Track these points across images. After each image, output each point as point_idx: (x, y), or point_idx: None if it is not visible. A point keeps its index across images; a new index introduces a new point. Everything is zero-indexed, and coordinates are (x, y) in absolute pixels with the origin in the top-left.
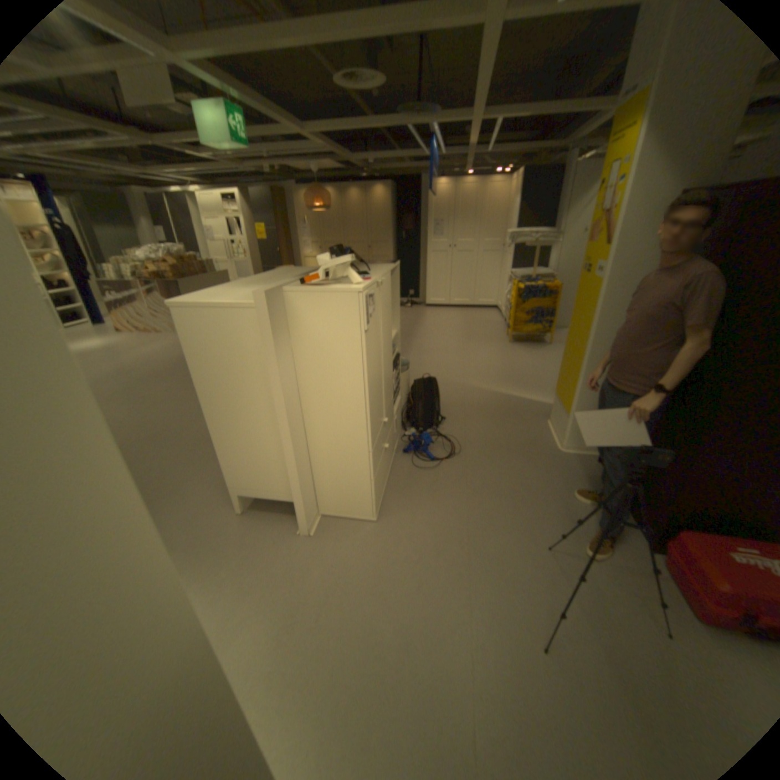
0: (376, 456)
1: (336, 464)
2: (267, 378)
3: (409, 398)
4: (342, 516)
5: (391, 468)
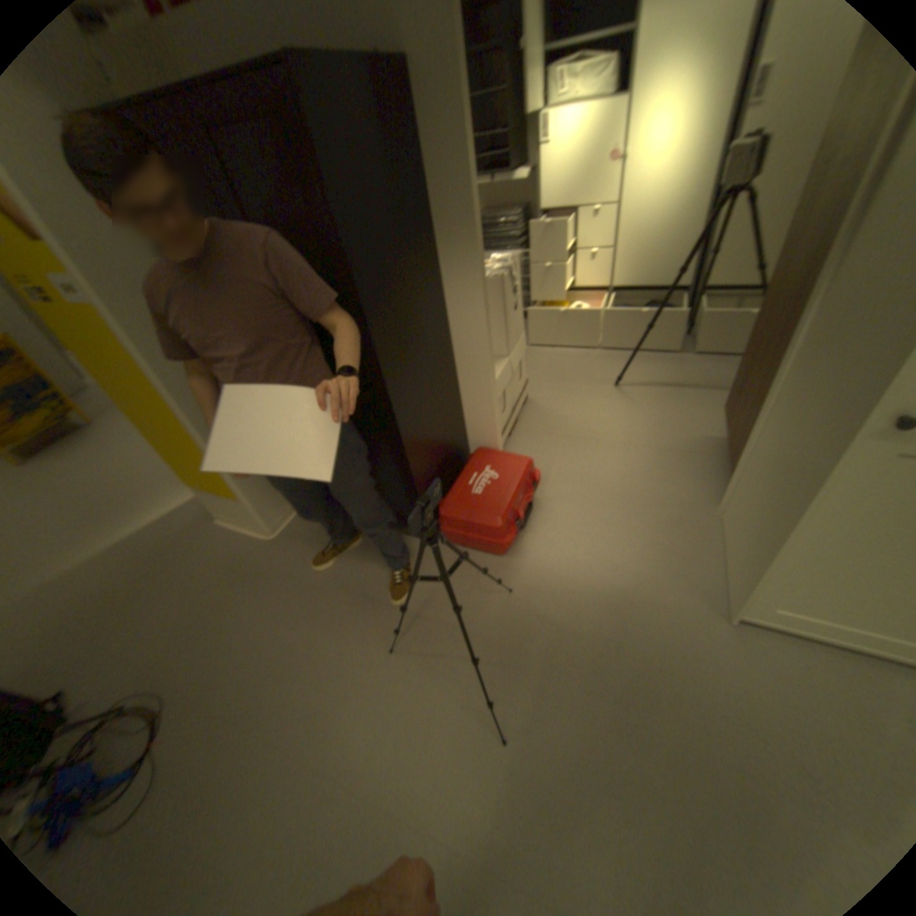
0: None
1: None
2: None
3: None
4: None
5: None
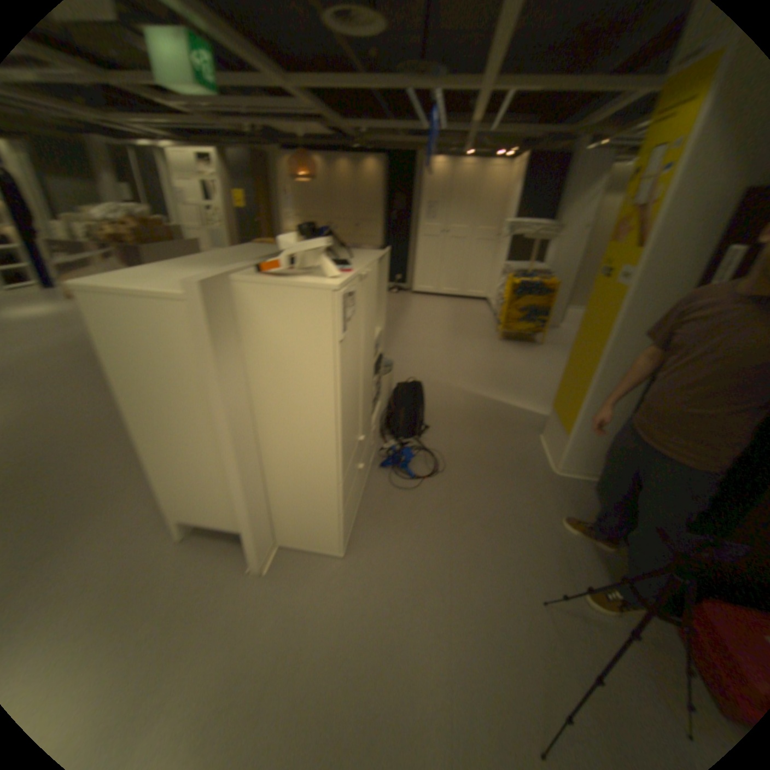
0: (349, 483)
1: (300, 493)
2: (212, 390)
3: (392, 401)
4: (305, 548)
5: (367, 485)
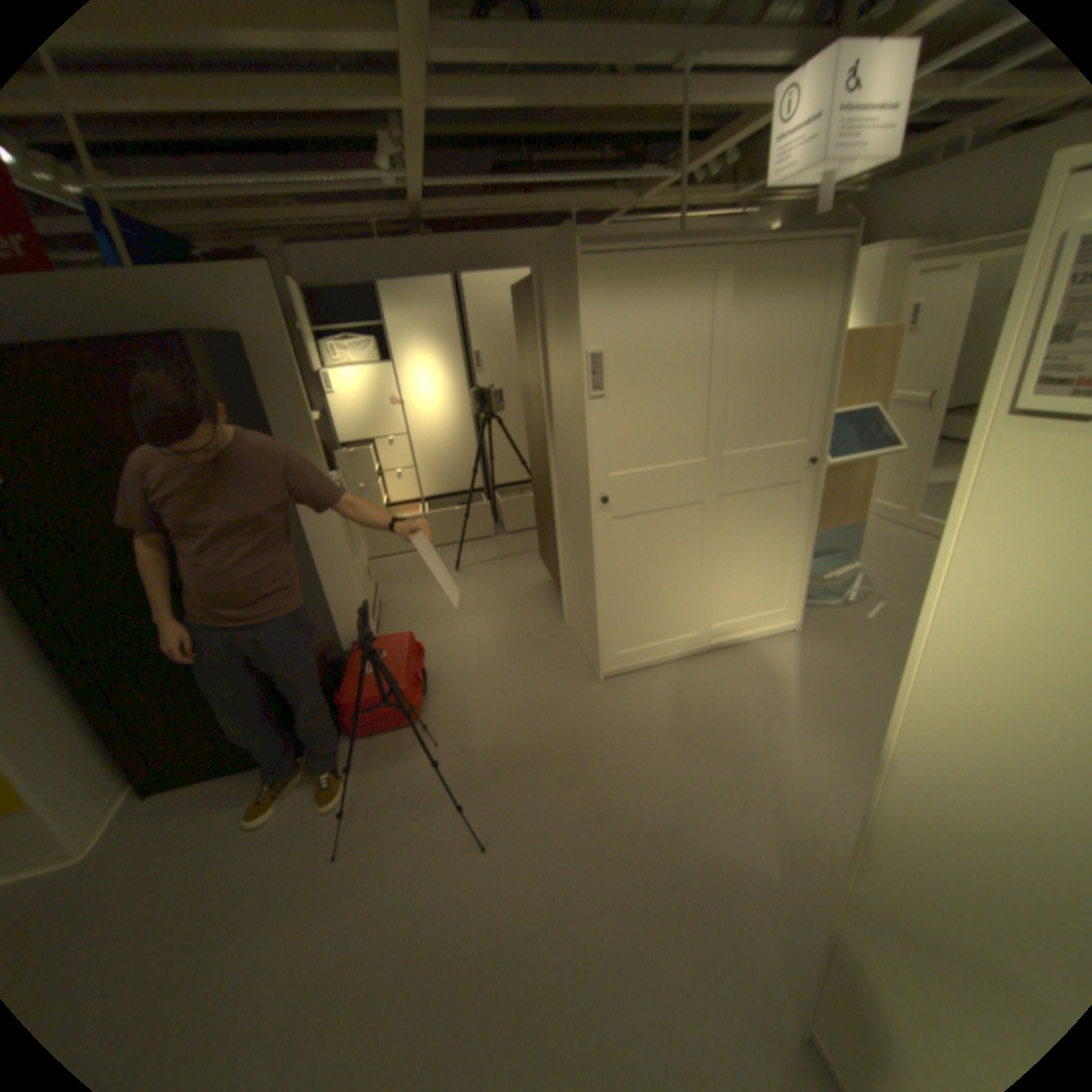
0: None
1: None
2: None
3: None
4: None
5: None
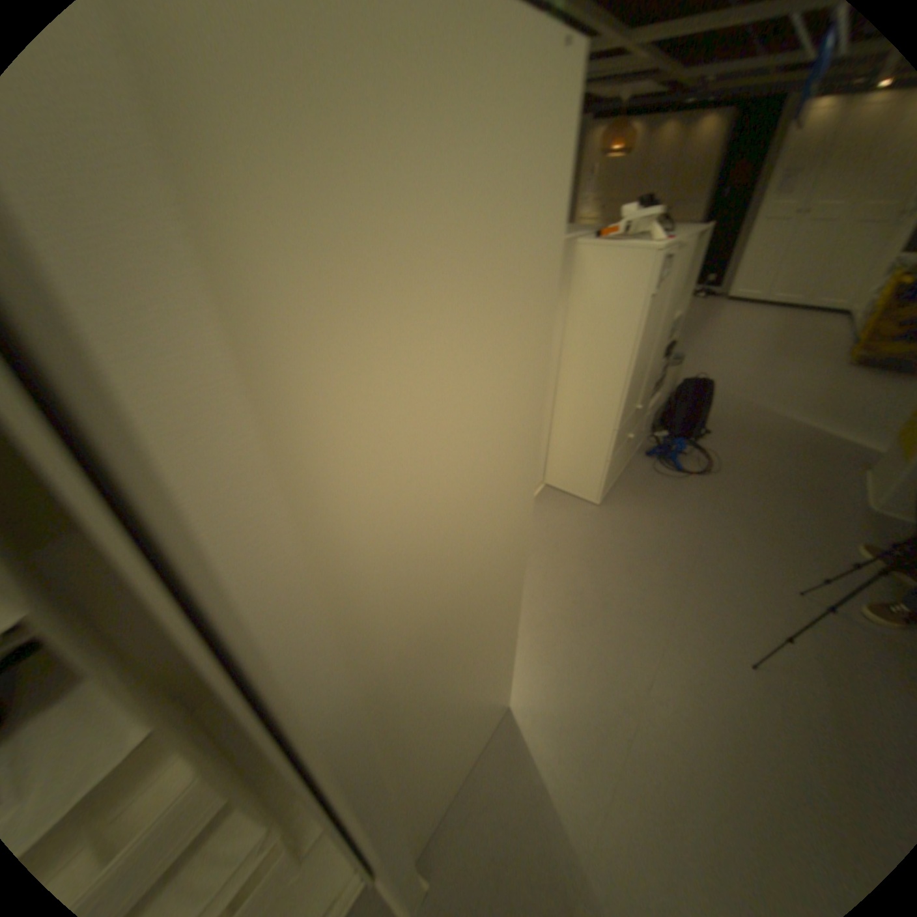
0: (622, 439)
1: (578, 436)
2: None
3: (673, 400)
4: (568, 491)
5: (630, 467)
